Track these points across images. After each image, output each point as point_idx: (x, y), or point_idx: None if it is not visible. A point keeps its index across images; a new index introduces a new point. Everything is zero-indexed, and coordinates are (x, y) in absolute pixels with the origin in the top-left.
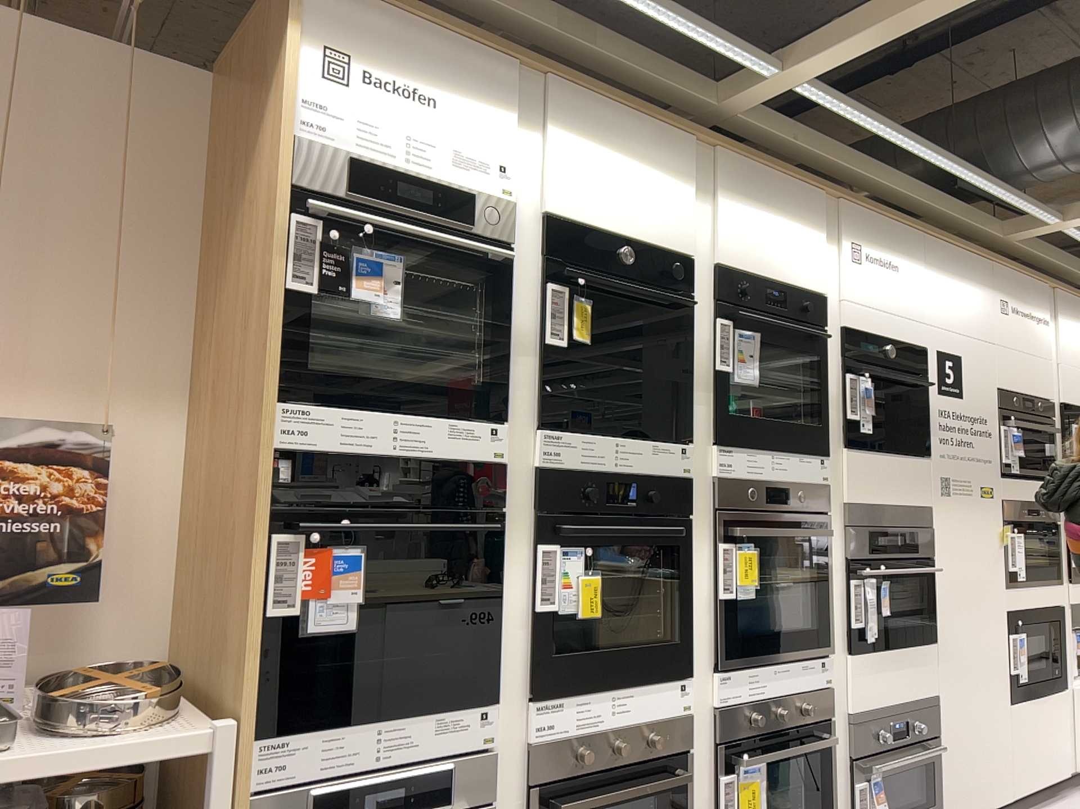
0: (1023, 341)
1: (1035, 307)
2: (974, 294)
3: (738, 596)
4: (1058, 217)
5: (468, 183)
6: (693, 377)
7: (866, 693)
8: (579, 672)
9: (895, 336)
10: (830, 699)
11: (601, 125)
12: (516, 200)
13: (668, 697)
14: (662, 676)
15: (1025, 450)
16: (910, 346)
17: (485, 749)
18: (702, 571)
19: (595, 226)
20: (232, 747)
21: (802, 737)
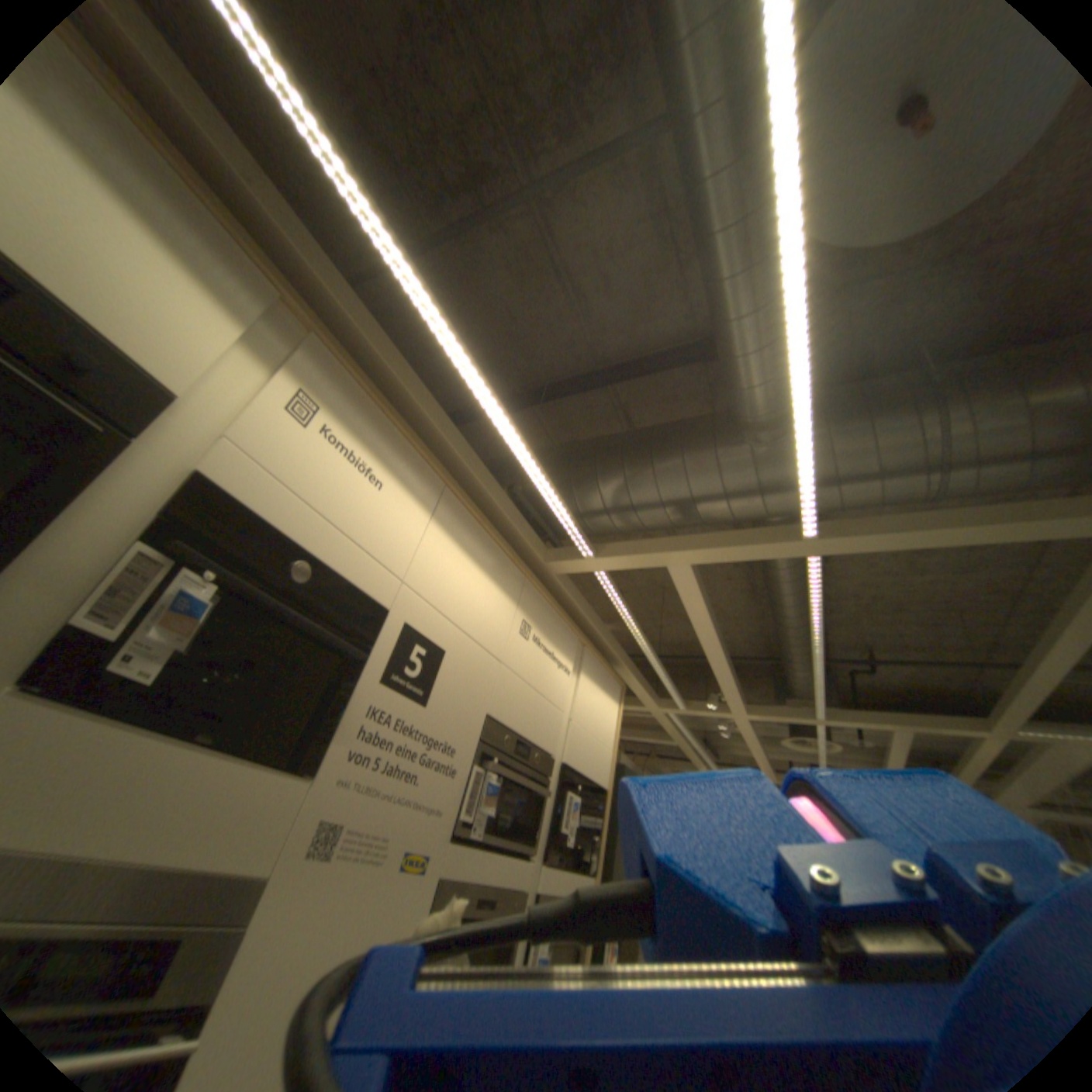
0: (540, 678)
1: (563, 651)
2: (494, 595)
3: None
4: (594, 551)
5: None
6: None
7: None
8: None
9: (331, 563)
10: None
11: None
12: None
13: None
14: None
15: (505, 811)
16: (360, 593)
17: None
18: None
19: None
20: None
21: None
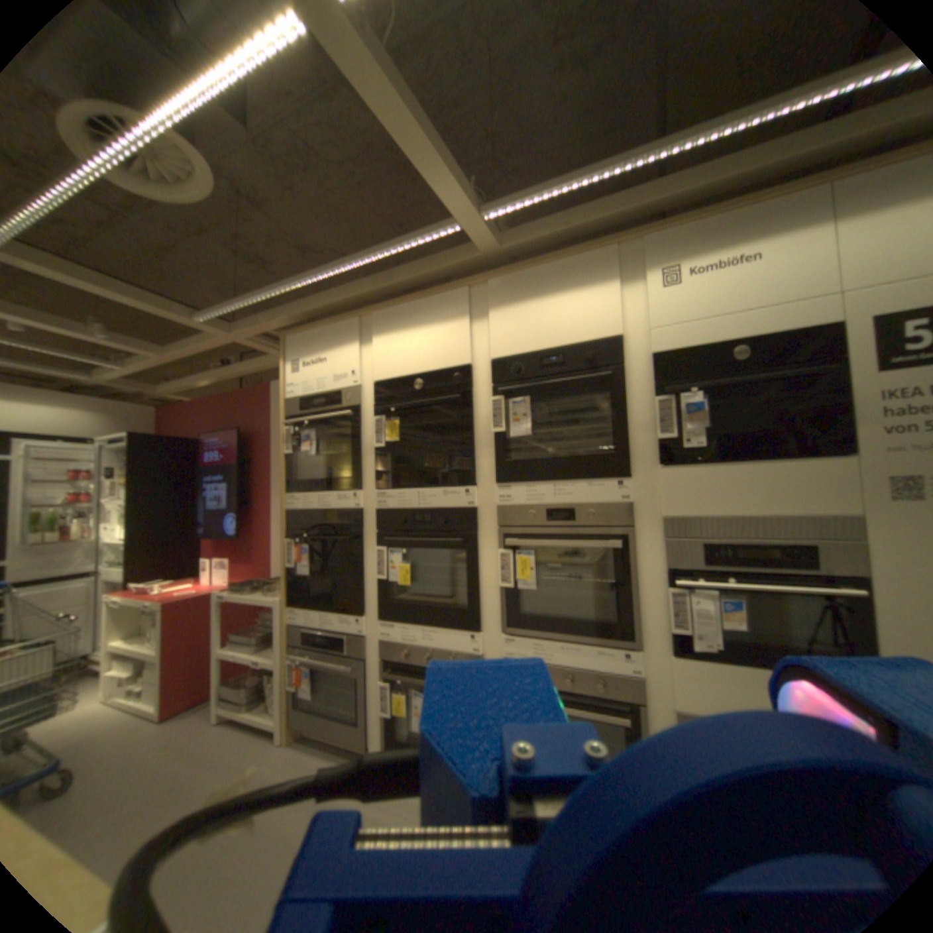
0: None
1: None
2: None
3: (517, 586)
4: None
5: (337, 385)
6: (476, 441)
7: (702, 699)
8: (401, 611)
9: (758, 329)
10: (640, 688)
11: (399, 319)
12: (360, 382)
13: (460, 639)
14: (455, 626)
15: None
16: (800, 328)
17: (358, 635)
18: (490, 566)
19: (399, 376)
20: (276, 608)
21: (600, 707)
